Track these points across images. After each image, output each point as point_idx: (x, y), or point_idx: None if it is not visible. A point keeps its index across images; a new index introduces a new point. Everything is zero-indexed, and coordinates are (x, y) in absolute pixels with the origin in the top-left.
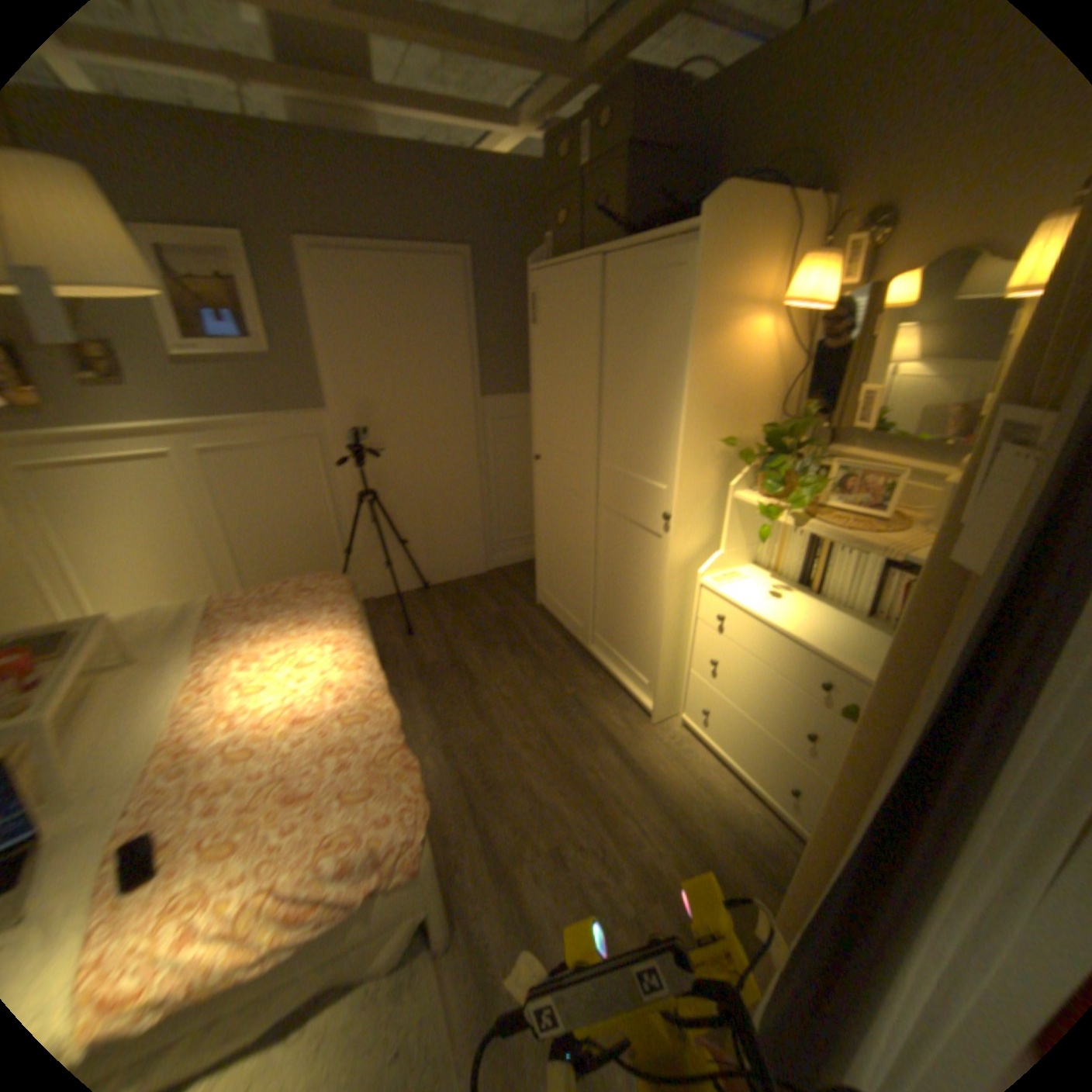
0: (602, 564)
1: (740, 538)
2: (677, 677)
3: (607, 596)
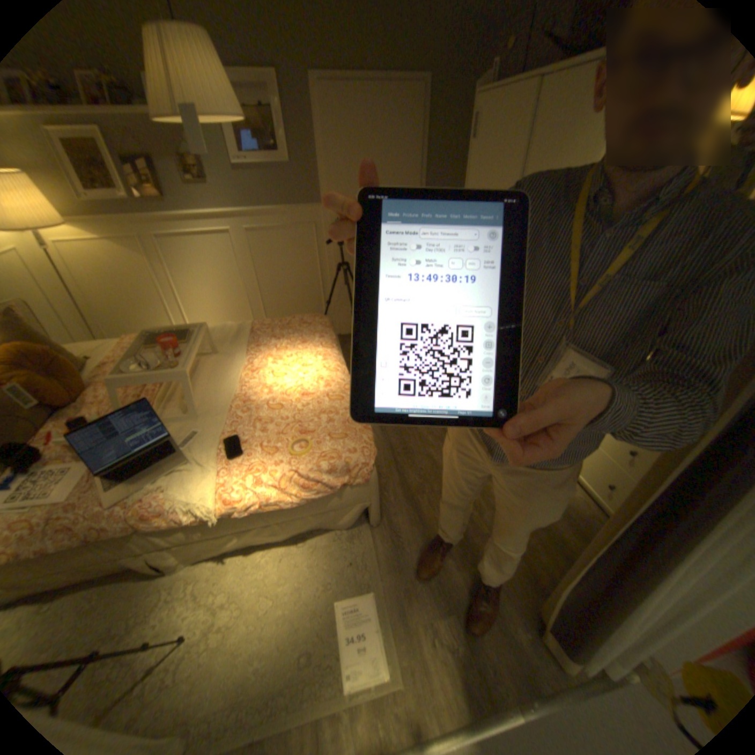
0: None
1: None
2: None
3: None
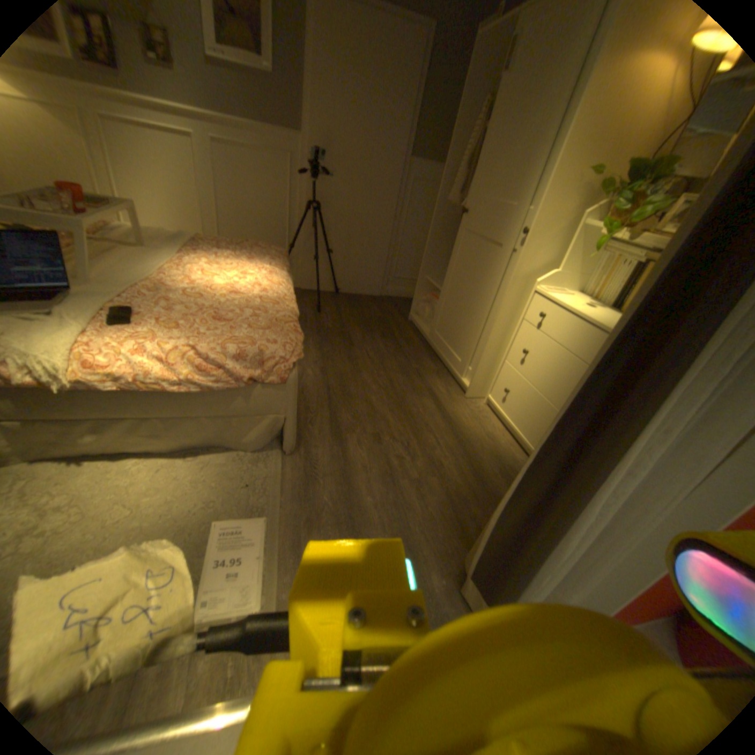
0: (465, 281)
1: (579, 264)
2: (494, 367)
3: (461, 306)
